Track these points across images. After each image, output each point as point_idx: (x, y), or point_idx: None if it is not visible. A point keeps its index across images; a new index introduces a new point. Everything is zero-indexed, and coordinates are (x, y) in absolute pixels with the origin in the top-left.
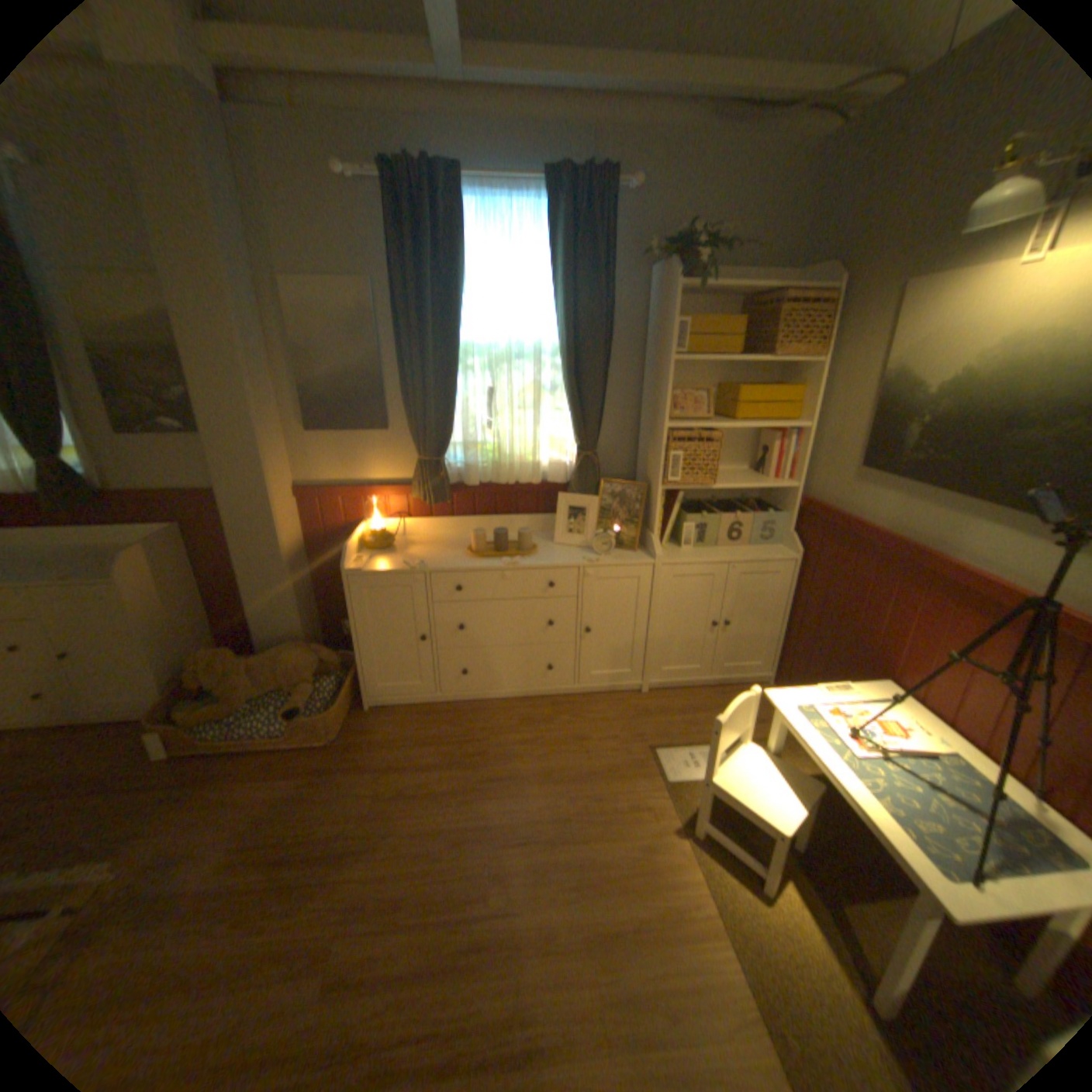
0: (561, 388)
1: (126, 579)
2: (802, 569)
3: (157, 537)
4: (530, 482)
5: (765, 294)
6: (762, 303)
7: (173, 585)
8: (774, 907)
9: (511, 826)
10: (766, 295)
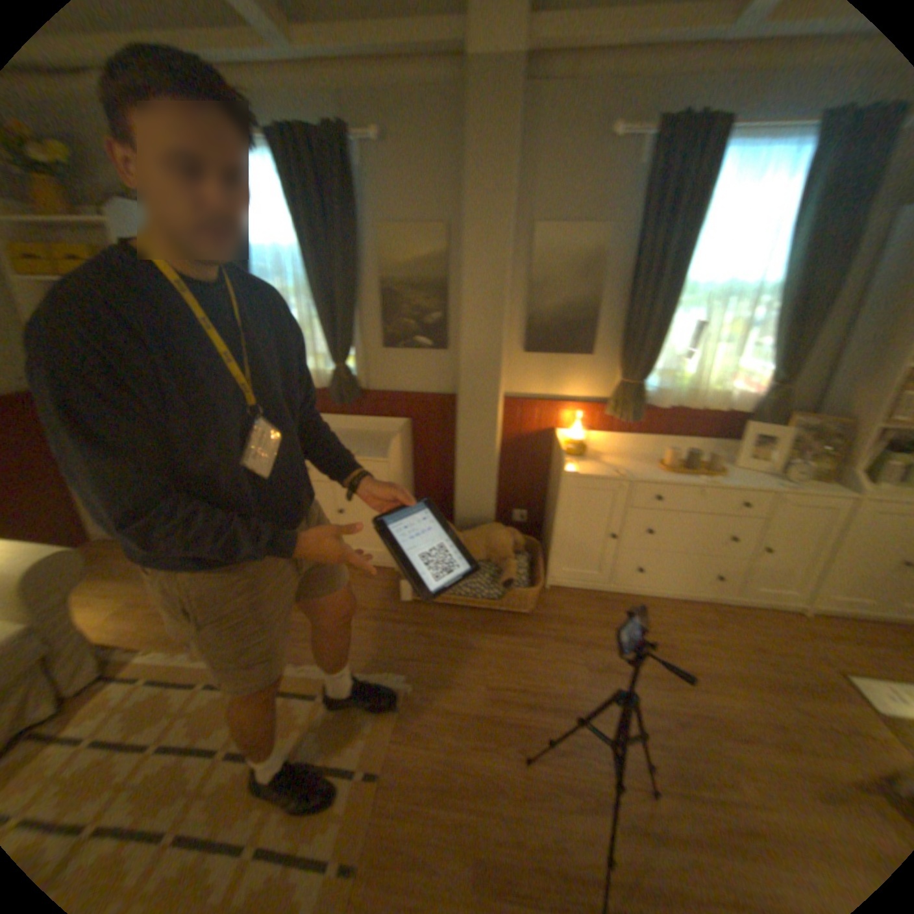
0: (772, 325)
1: (394, 459)
2: None
3: (405, 429)
4: (719, 409)
5: None
6: None
7: (406, 467)
8: None
9: (729, 723)
10: None
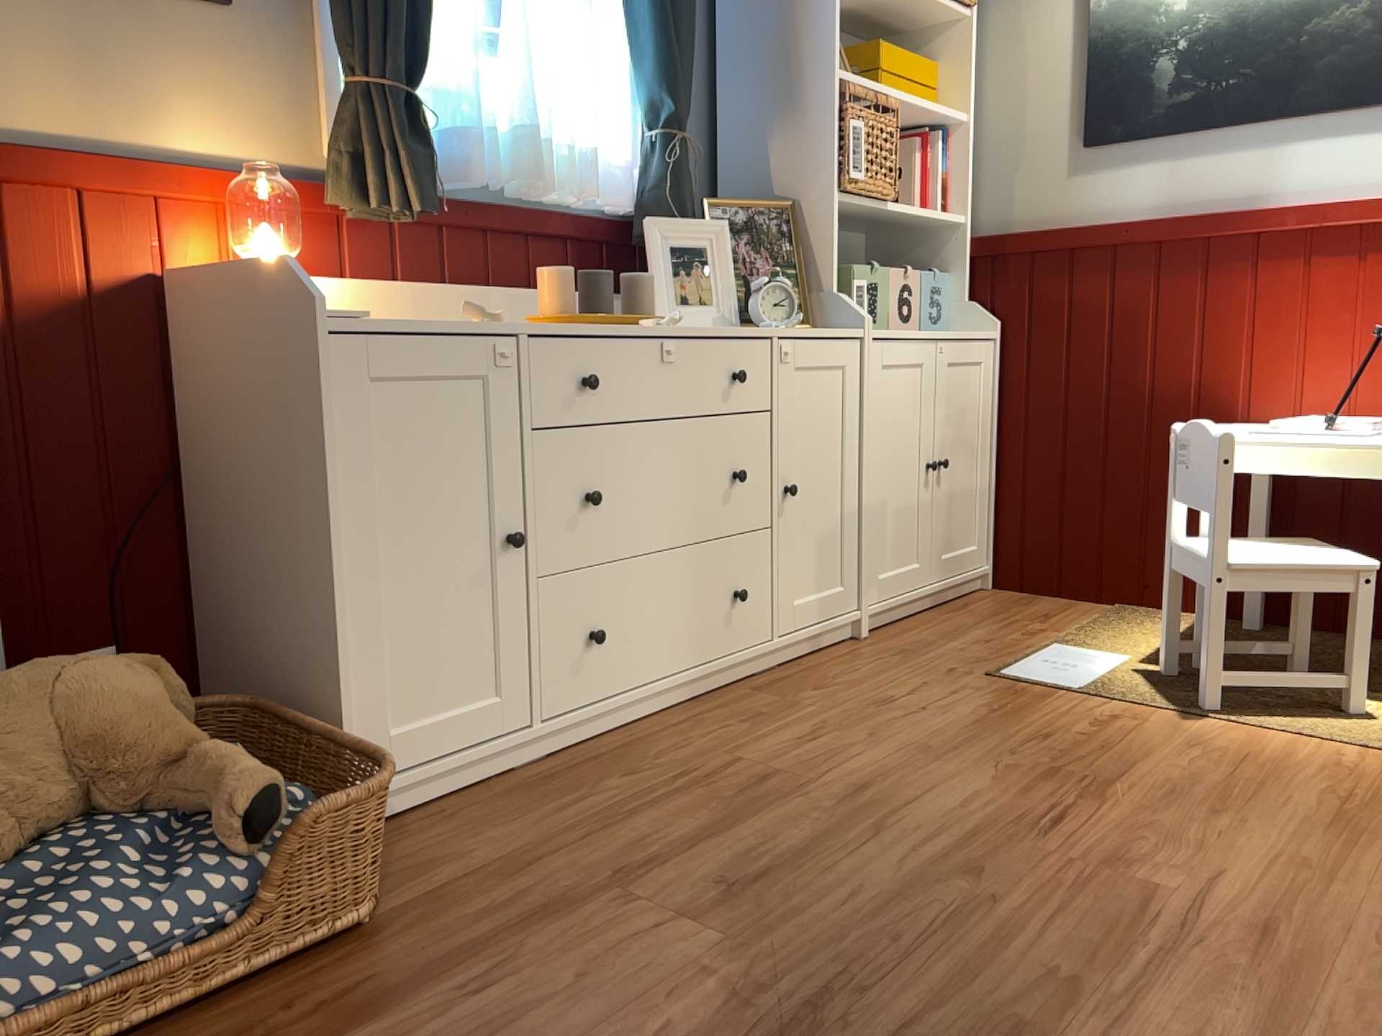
0: None
1: None
2: (1002, 353)
3: None
4: (580, 191)
5: None
6: None
7: None
8: (1371, 715)
9: (1000, 811)
10: None
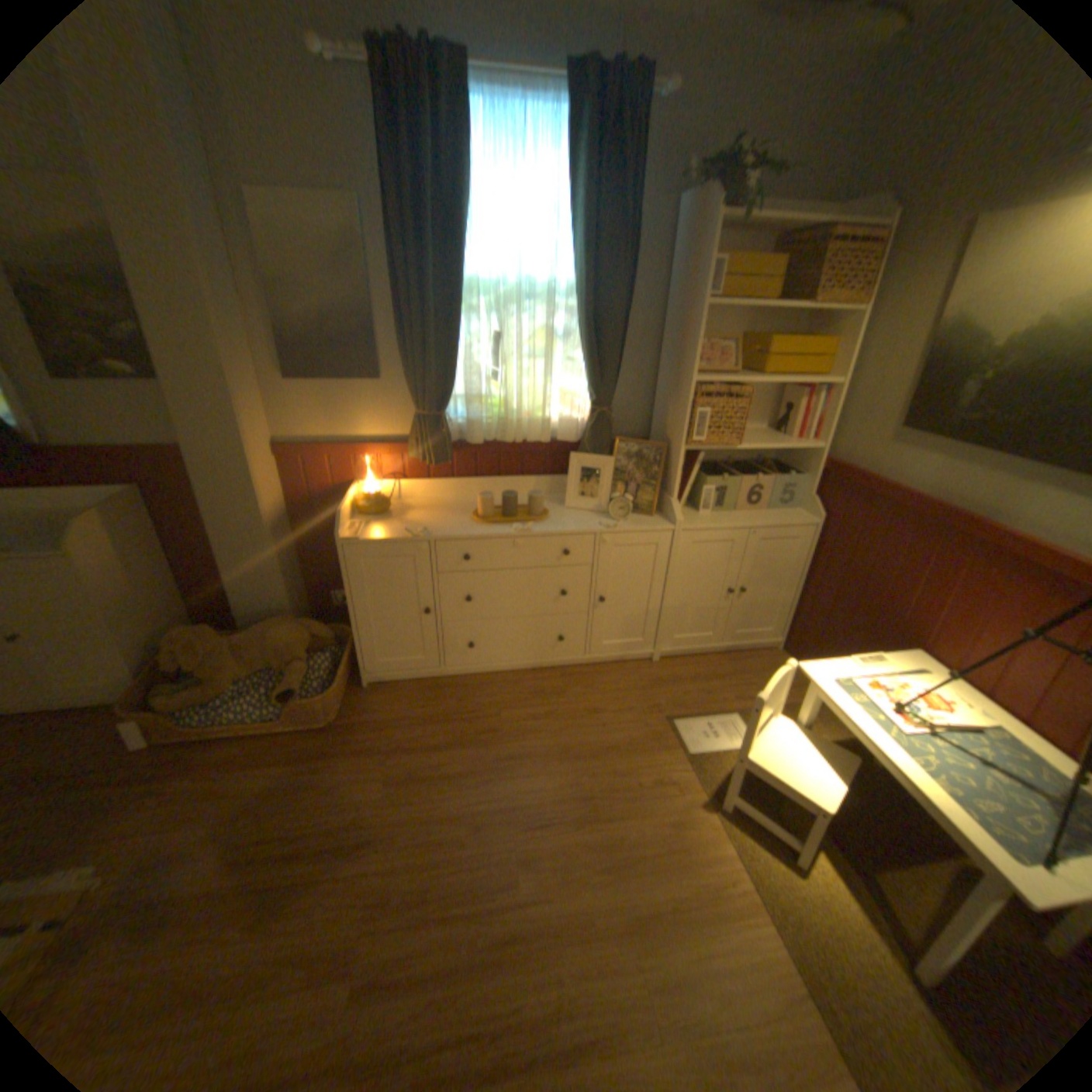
0: (576, 334)
1: (82, 550)
2: (823, 534)
3: (115, 501)
4: (539, 440)
5: (807, 230)
6: (803, 241)
7: (137, 555)
8: (809, 879)
9: (534, 807)
10: (806, 232)
